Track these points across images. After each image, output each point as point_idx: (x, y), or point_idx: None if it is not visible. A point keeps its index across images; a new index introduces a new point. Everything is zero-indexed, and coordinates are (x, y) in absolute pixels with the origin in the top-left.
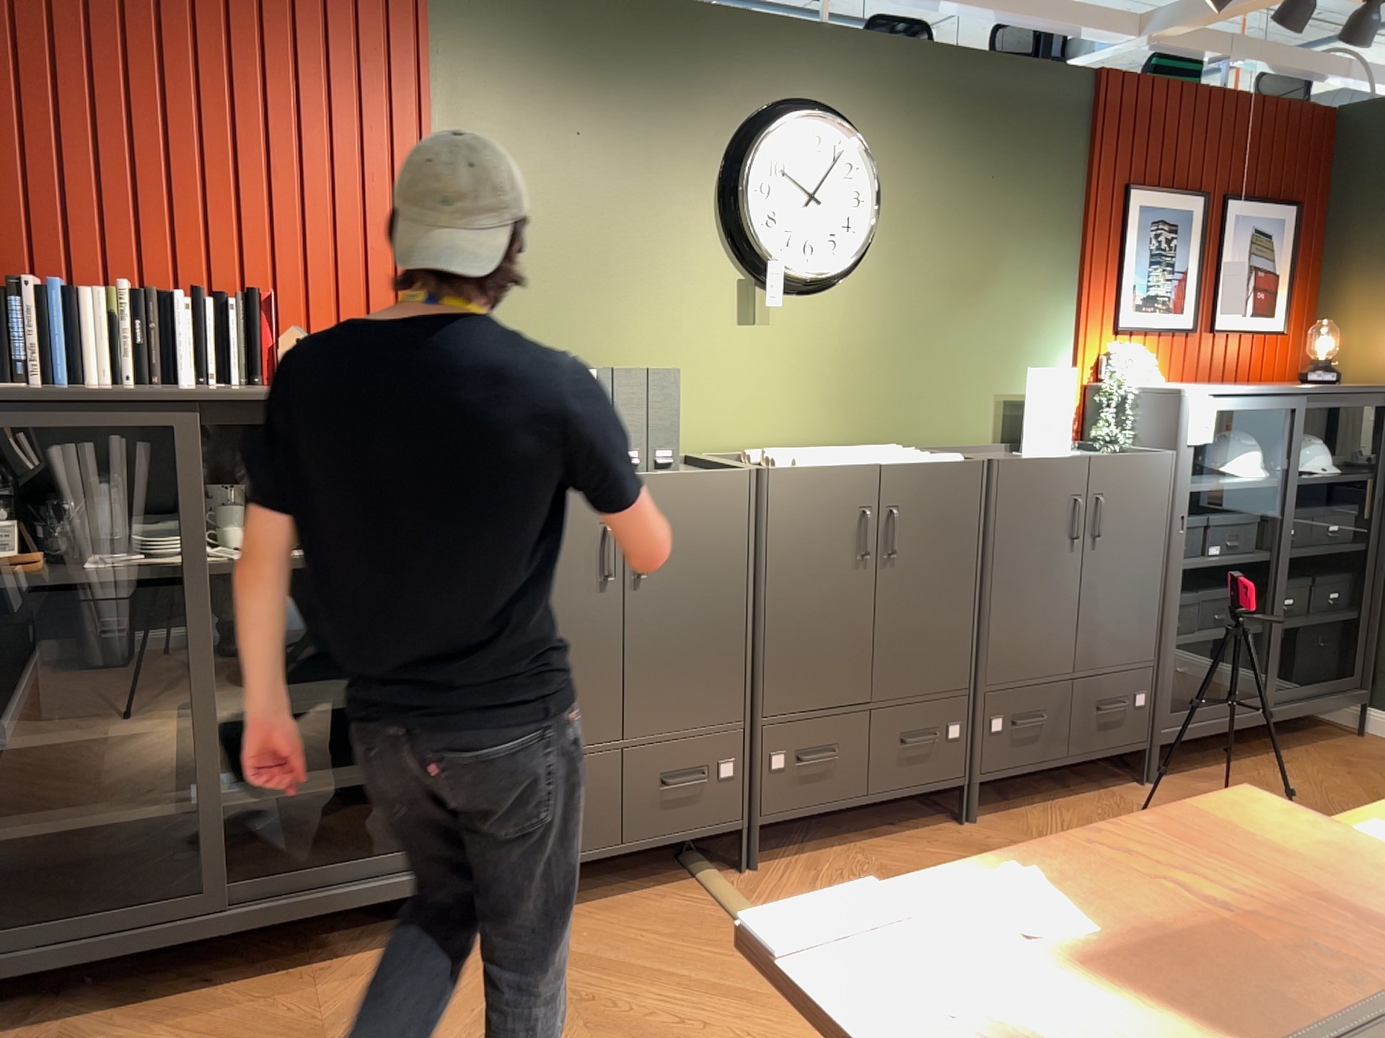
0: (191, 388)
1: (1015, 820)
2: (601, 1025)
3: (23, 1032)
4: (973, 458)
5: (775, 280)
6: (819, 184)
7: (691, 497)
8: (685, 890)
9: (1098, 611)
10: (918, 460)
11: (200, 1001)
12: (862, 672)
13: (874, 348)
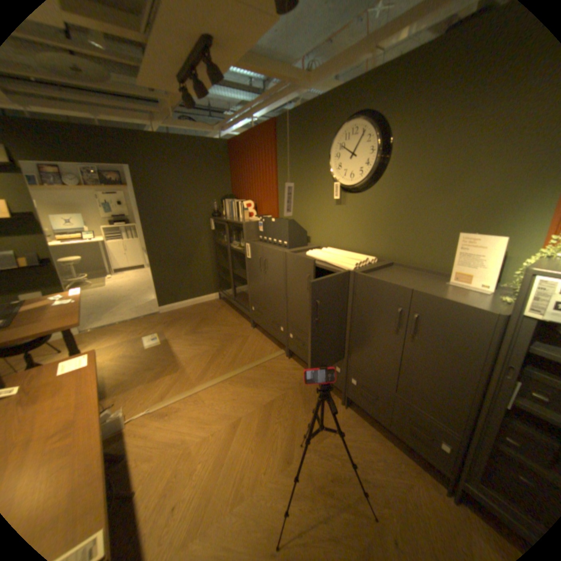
0: (238, 218)
1: (358, 423)
2: (225, 347)
3: (225, 304)
4: (359, 269)
5: (336, 189)
6: (356, 147)
7: (273, 255)
8: (277, 349)
9: (414, 375)
10: (337, 263)
11: (232, 312)
12: (309, 326)
13: (385, 215)
